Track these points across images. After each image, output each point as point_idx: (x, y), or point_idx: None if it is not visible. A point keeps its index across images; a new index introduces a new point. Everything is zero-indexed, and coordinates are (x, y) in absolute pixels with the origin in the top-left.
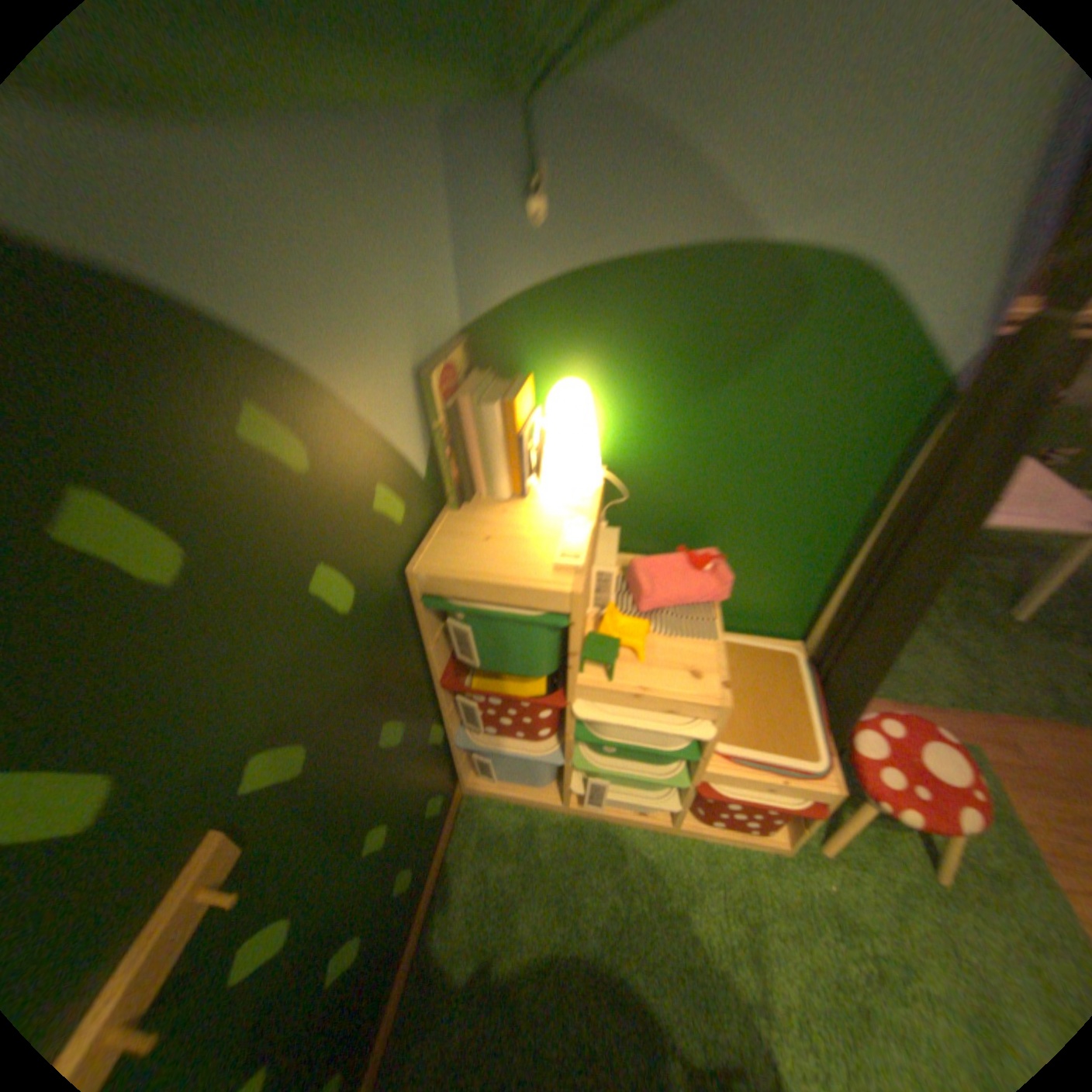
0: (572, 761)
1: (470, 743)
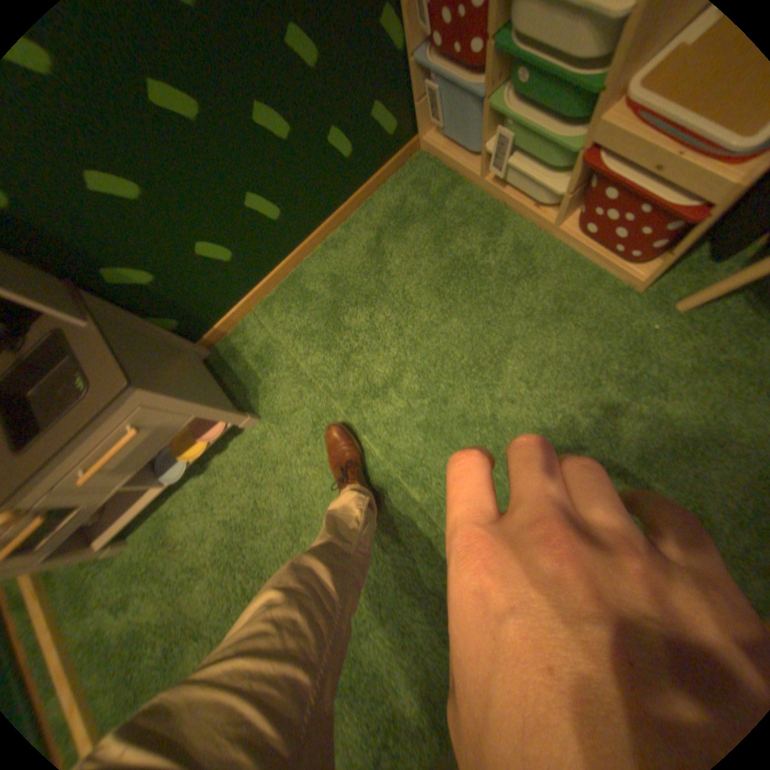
0: (495, 99)
1: (425, 62)
